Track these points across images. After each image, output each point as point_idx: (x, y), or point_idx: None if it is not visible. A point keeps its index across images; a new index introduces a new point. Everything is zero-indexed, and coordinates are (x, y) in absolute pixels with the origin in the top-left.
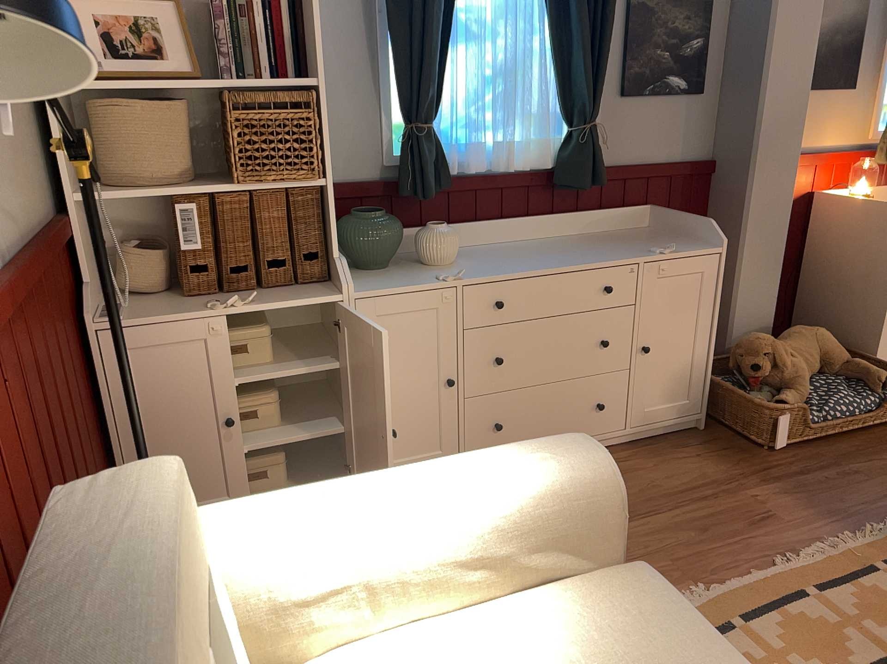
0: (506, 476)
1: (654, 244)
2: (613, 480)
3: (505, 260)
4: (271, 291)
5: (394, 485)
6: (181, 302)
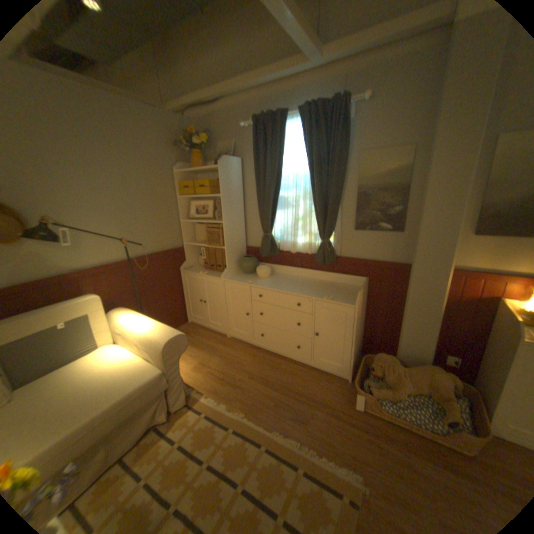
0: (151, 331)
1: (337, 294)
2: (164, 346)
3: (277, 282)
4: (217, 272)
5: (141, 321)
6: (201, 269)
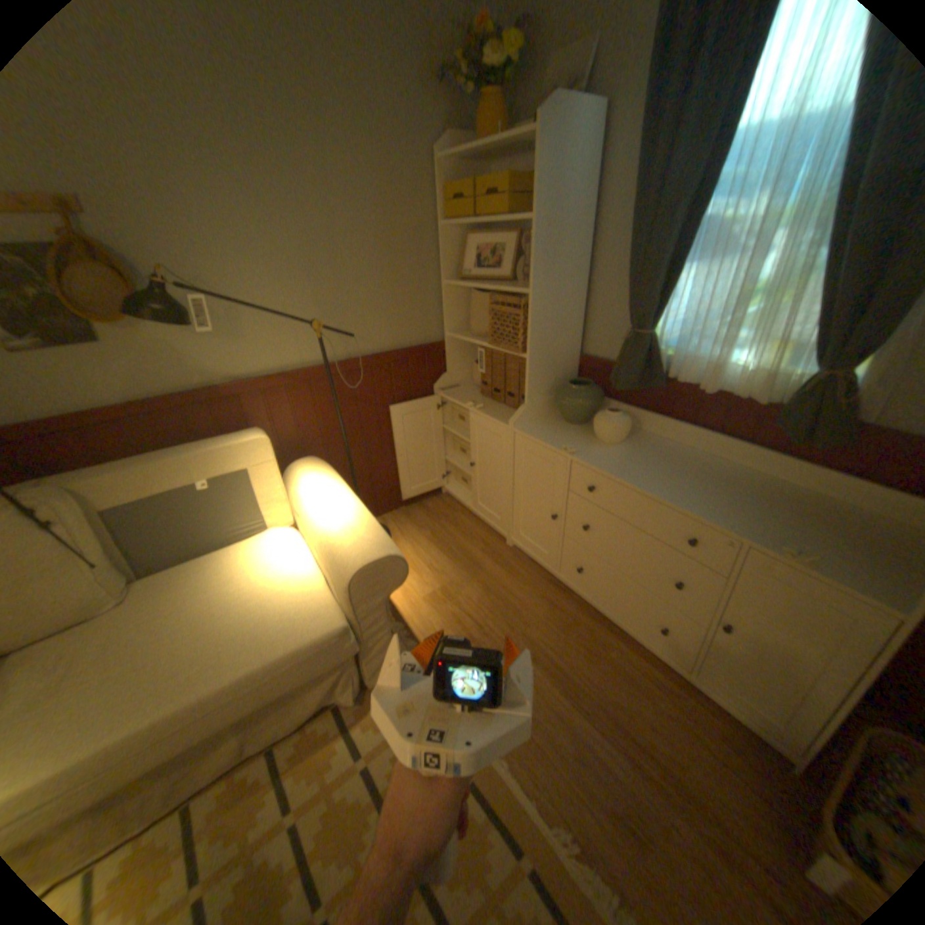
0: (341, 531)
1: (833, 547)
2: (354, 577)
3: (644, 463)
4: (504, 408)
5: (332, 501)
6: (473, 396)
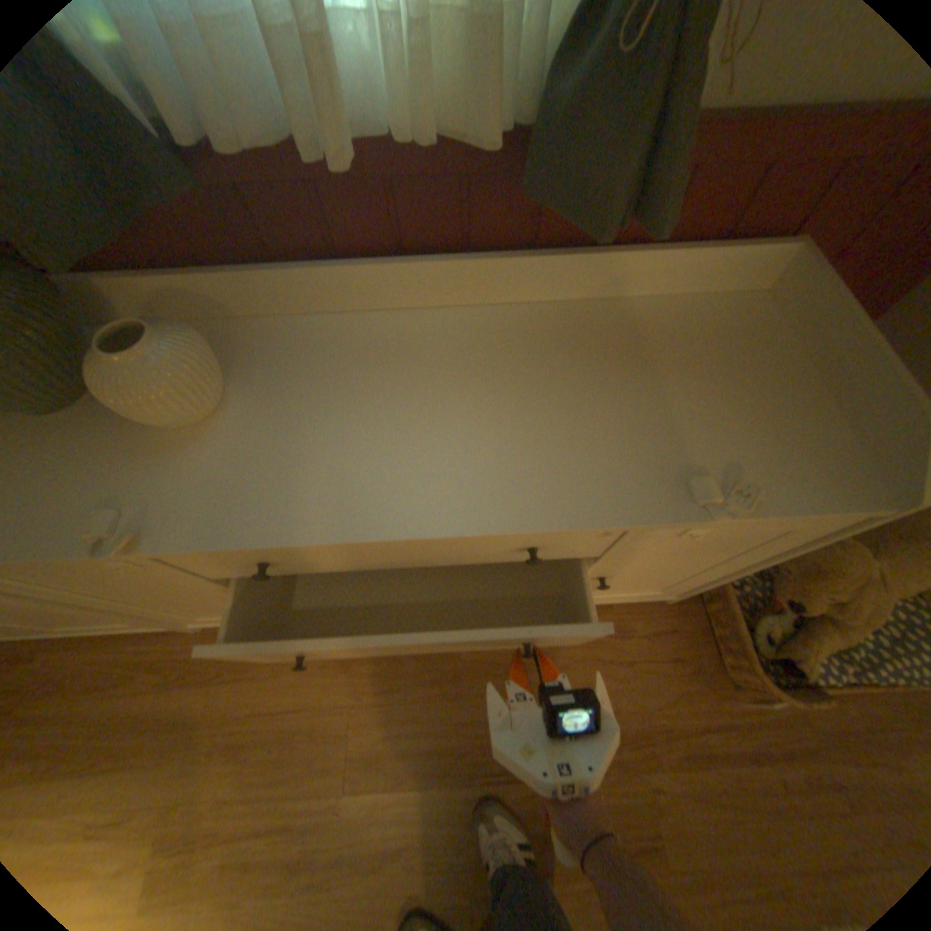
0: None
1: (727, 423)
2: None
3: (322, 432)
4: None
5: None
6: None
